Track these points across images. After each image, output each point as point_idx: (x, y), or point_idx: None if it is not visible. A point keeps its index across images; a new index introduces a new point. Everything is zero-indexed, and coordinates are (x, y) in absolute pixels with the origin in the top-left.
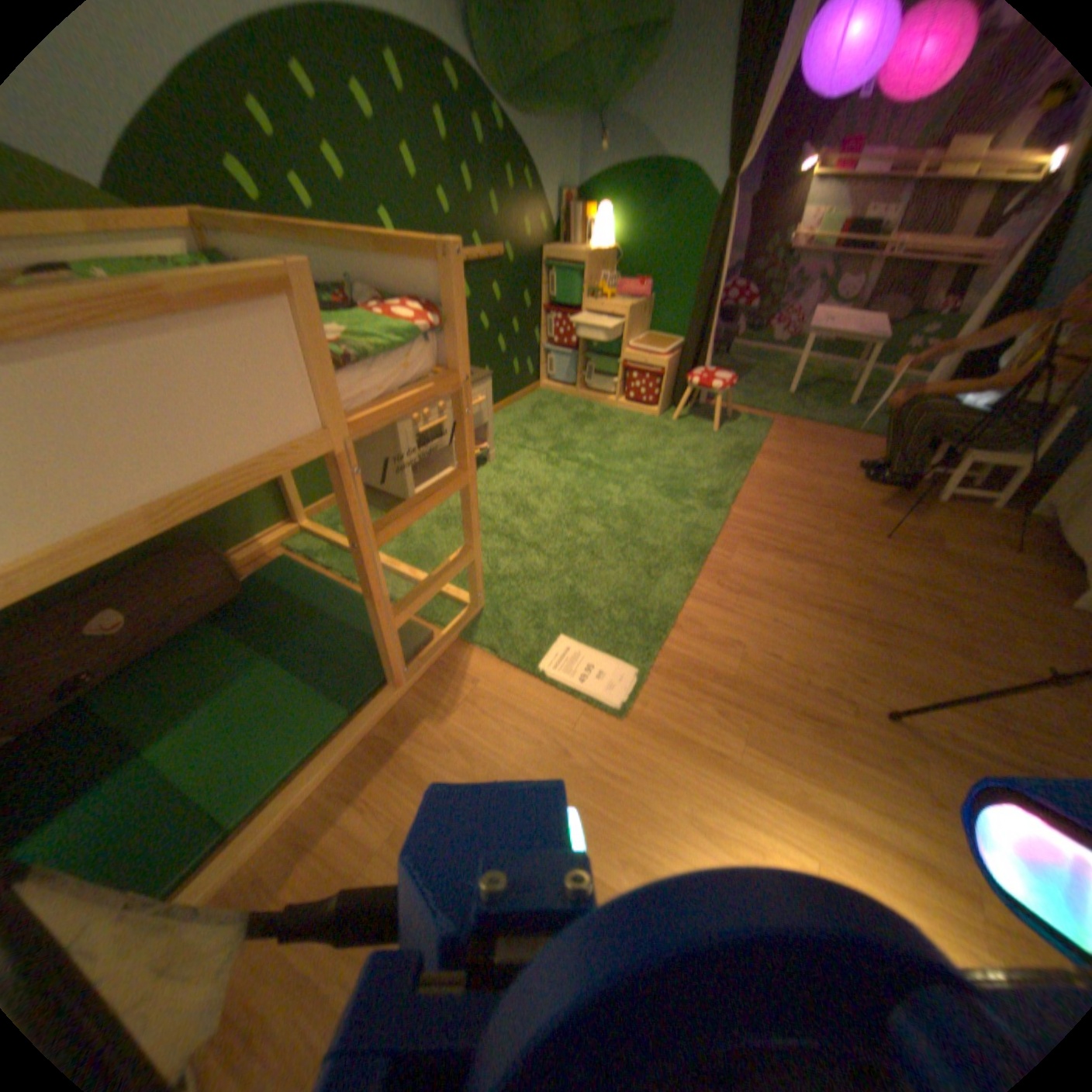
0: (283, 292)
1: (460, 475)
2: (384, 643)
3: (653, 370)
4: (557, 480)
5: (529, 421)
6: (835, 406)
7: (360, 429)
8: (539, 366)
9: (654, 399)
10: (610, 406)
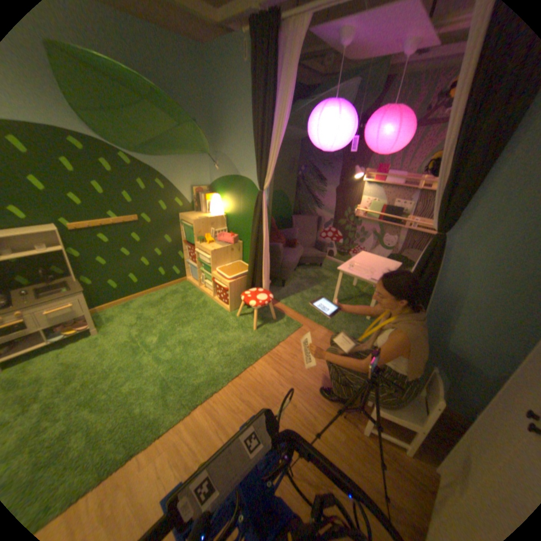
0: None
1: None
2: None
3: (226, 288)
4: (115, 360)
5: (155, 306)
6: (346, 325)
7: None
8: (187, 271)
9: (231, 303)
10: (212, 301)
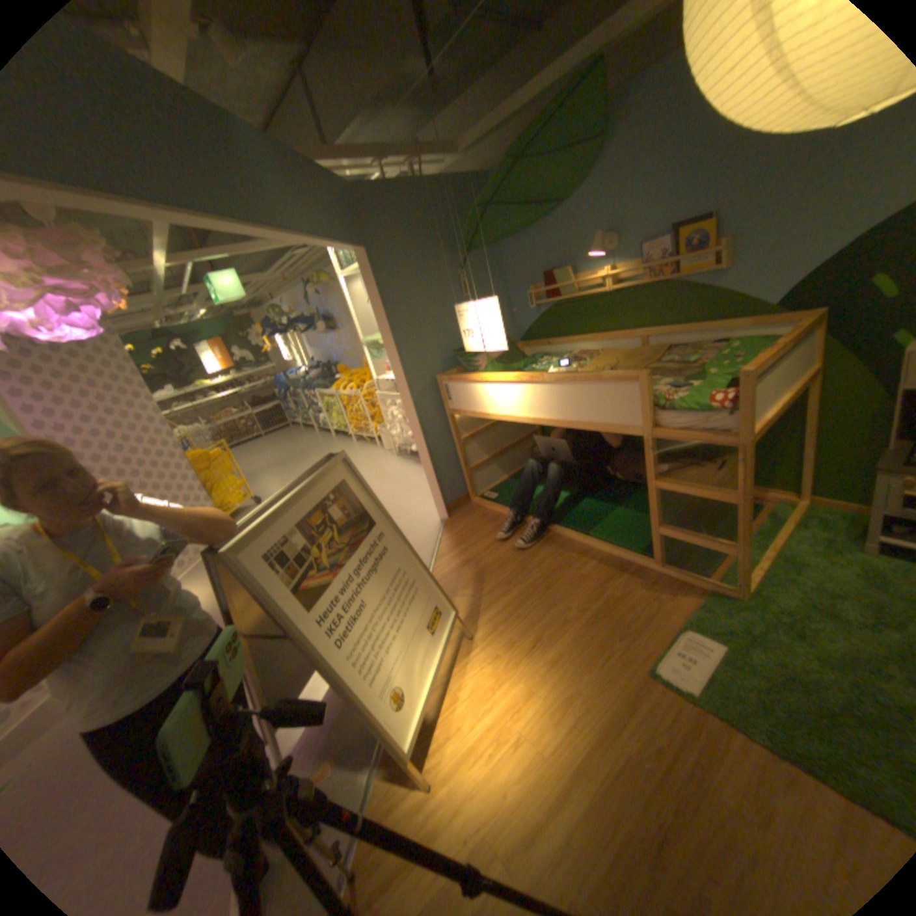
0: (649, 382)
1: (736, 500)
2: (655, 540)
3: None
4: None
5: None
6: None
7: (659, 438)
8: None
9: None
10: None
